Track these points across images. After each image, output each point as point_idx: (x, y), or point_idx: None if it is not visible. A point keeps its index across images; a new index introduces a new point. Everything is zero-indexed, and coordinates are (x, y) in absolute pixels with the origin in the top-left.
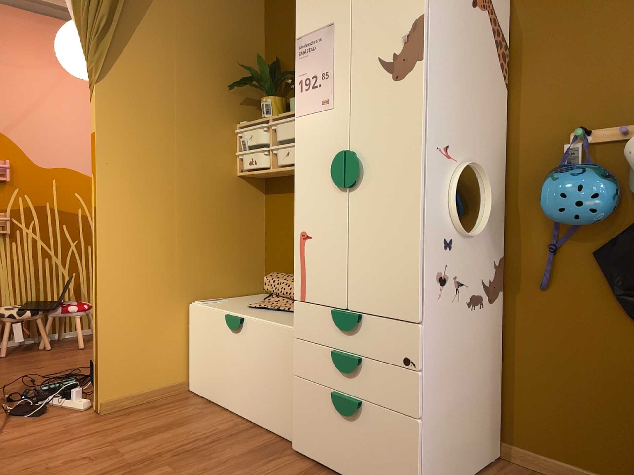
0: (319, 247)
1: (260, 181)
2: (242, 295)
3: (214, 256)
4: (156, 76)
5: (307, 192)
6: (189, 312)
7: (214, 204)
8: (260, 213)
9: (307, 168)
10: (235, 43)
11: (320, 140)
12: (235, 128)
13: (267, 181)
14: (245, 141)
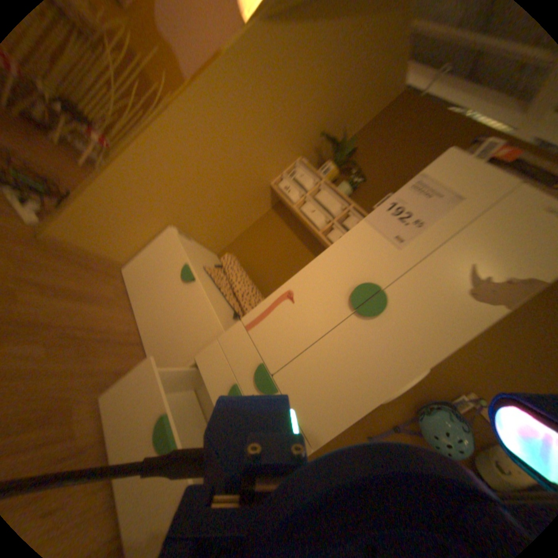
0: (292, 318)
1: (275, 202)
2: (204, 250)
3: (211, 217)
4: (294, 73)
5: (320, 276)
6: (165, 233)
7: (241, 189)
8: (257, 218)
9: (336, 262)
10: (347, 114)
11: (365, 259)
12: (295, 160)
13: (278, 206)
14: (293, 175)
